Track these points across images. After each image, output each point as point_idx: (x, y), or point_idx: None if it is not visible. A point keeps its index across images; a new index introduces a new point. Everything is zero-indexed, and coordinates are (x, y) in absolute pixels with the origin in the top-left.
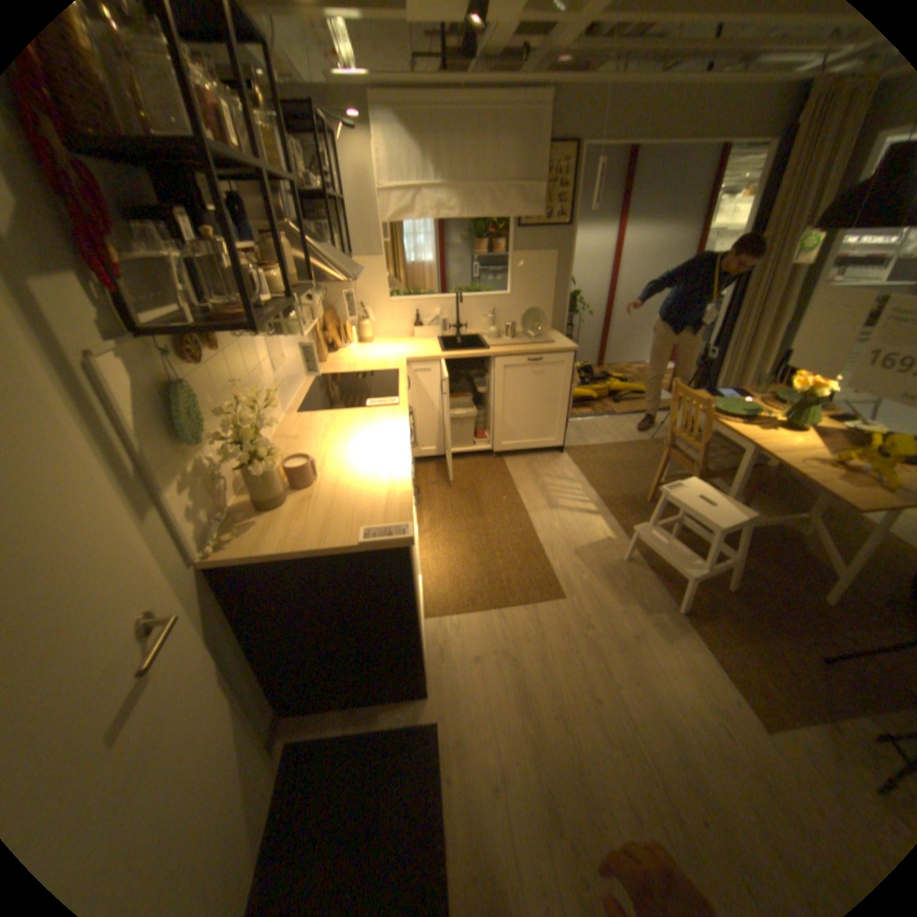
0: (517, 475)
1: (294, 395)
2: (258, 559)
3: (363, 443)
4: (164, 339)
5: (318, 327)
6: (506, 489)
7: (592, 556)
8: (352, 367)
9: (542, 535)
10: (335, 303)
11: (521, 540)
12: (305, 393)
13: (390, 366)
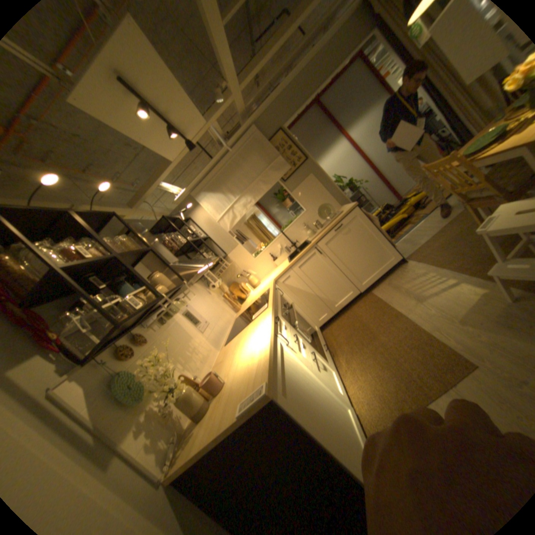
0: (386, 296)
1: (224, 337)
2: (192, 462)
3: (249, 342)
4: (107, 356)
5: (230, 295)
6: (384, 310)
7: (479, 318)
8: (250, 303)
9: (427, 326)
10: (235, 278)
11: (413, 339)
12: (233, 332)
13: (266, 289)
